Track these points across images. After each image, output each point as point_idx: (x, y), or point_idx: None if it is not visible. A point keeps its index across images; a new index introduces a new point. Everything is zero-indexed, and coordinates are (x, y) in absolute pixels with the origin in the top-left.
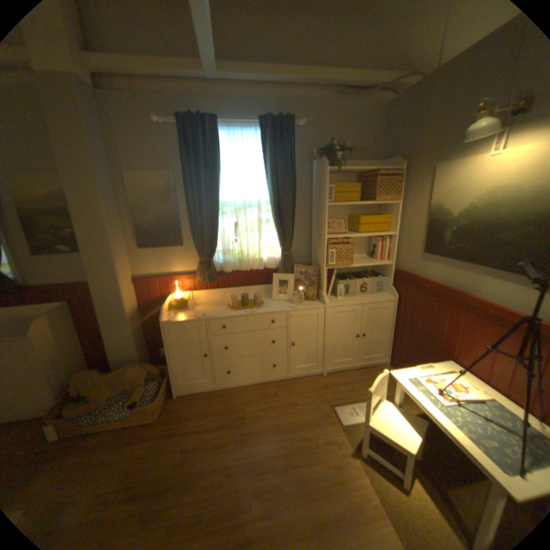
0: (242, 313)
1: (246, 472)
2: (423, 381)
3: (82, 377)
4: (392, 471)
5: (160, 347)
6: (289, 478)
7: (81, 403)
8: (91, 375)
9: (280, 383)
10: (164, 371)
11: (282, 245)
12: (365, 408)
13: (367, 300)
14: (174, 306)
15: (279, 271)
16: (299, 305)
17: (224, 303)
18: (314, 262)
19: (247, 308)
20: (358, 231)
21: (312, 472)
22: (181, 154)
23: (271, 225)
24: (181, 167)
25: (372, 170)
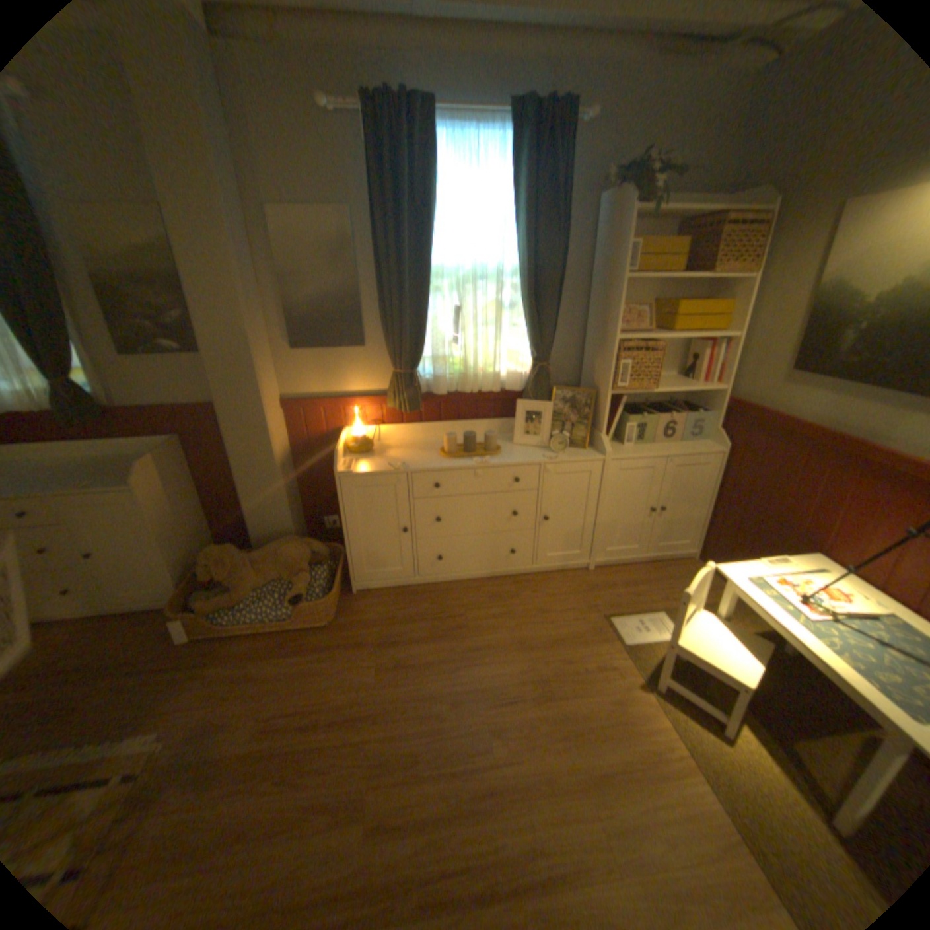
0: (467, 465)
1: (480, 702)
2: (773, 582)
3: (214, 554)
4: (708, 712)
5: (327, 515)
6: (545, 714)
7: (216, 593)
8: (227, 552)
9: (520, 579)
10: (335, 552)
11: (532, 351)
12: (660, 621)
13: (675, 450)
14: (353, 450)
15: (526, 396)
16: (560, 454)
17: (433, 448)
18: (586, 383)
19: (473, 456)
20: (671, 329)
21: (580, 707)
22: (368, 175)
23: (518, 314)
24: (369, 201)
25: (712, 213)
